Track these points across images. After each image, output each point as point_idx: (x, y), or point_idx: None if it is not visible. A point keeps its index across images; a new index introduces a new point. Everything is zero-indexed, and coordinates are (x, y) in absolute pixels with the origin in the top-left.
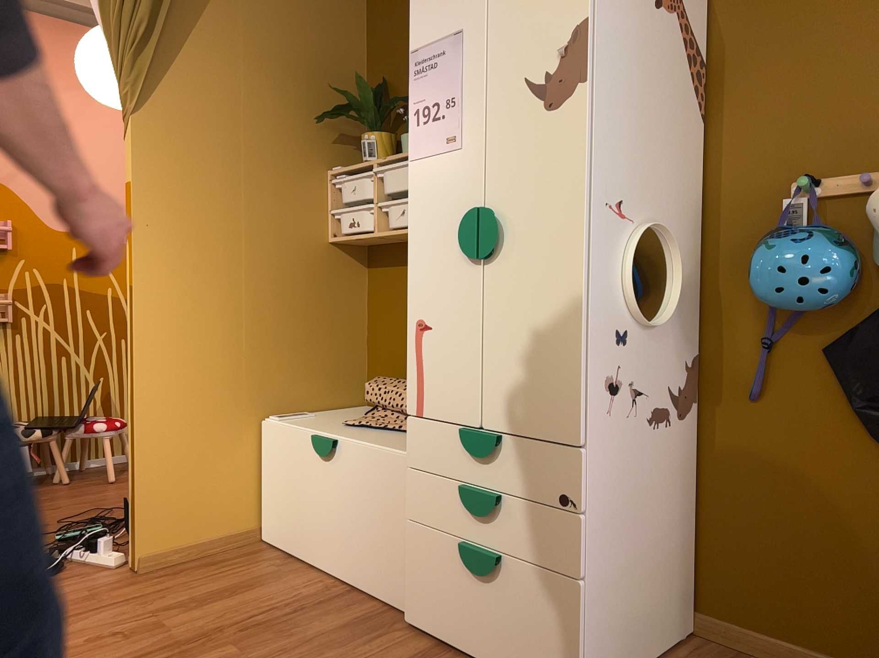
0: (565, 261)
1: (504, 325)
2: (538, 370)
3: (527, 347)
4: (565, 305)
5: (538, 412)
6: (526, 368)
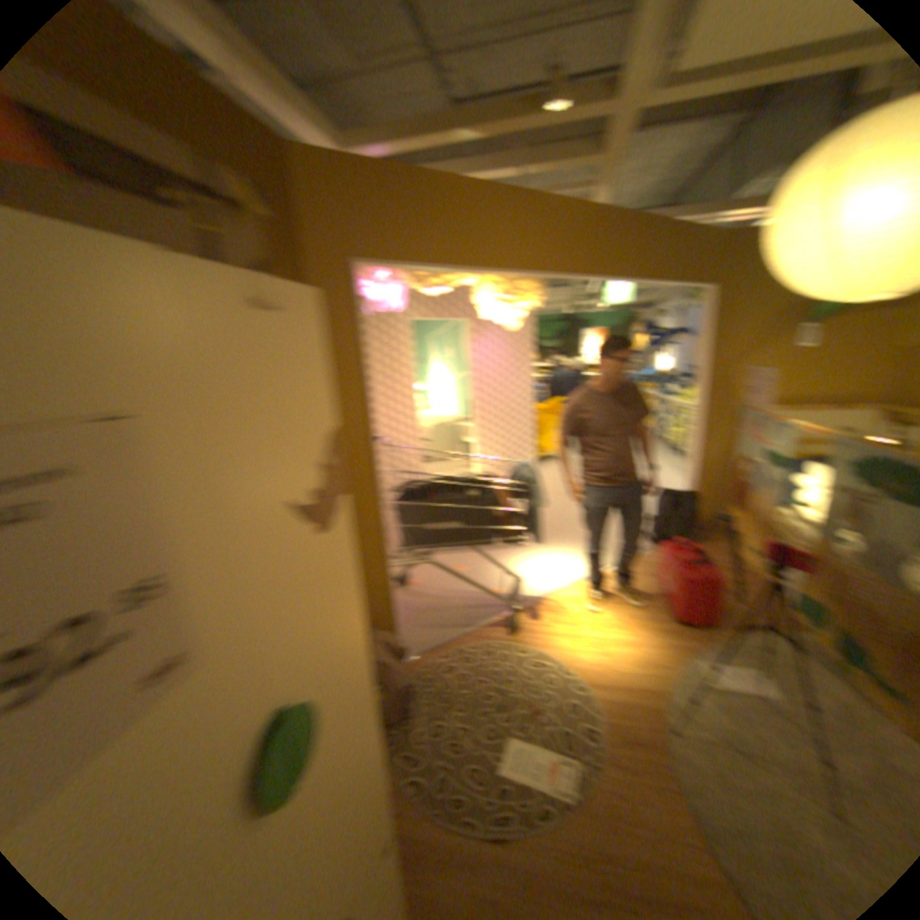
0: (362, 673)
1: (328, 813)
2: (361, 795)
3: (350, 794)
4: (367, 710)
5: (366, 829)
6: (353, 813)
